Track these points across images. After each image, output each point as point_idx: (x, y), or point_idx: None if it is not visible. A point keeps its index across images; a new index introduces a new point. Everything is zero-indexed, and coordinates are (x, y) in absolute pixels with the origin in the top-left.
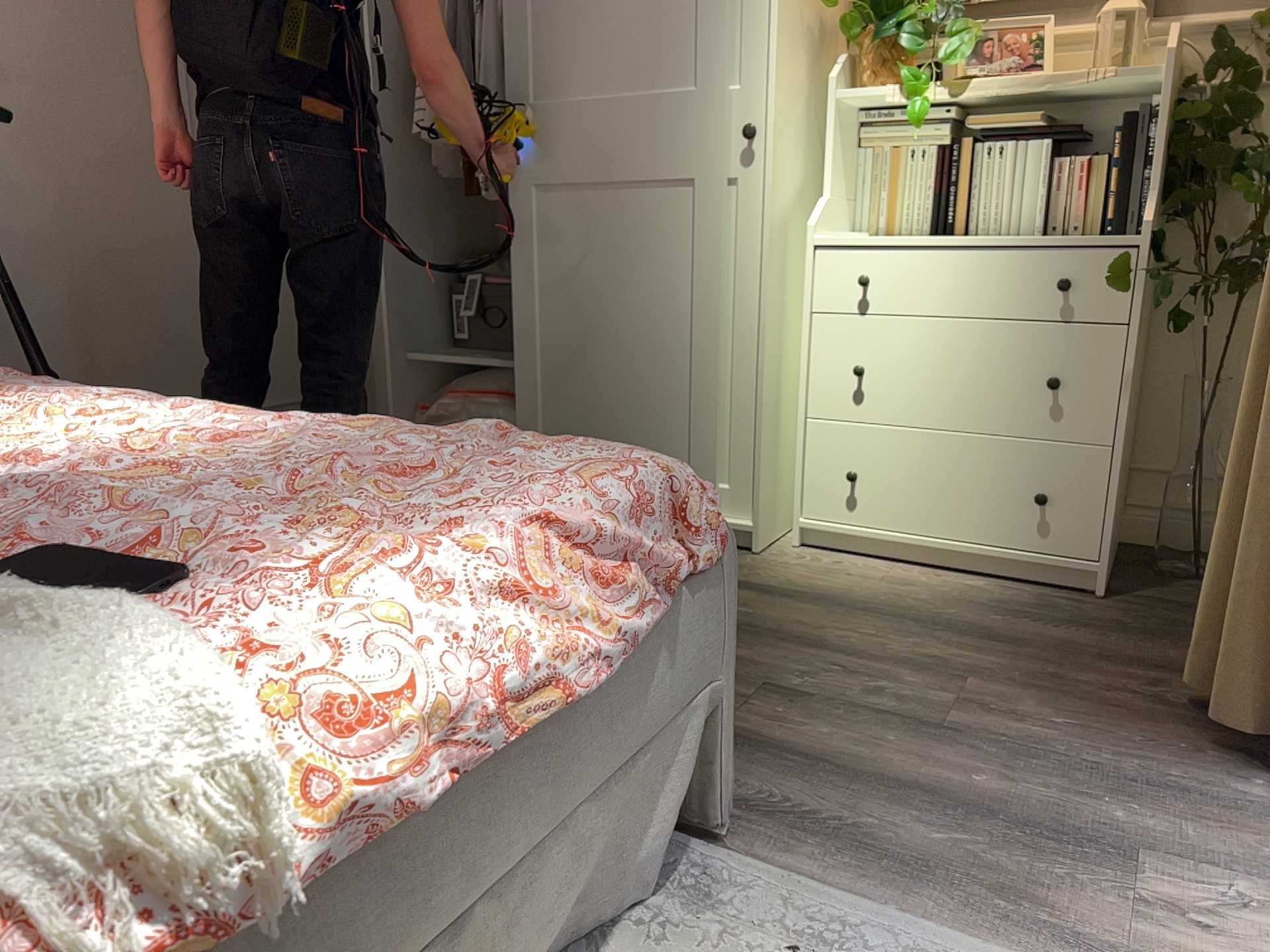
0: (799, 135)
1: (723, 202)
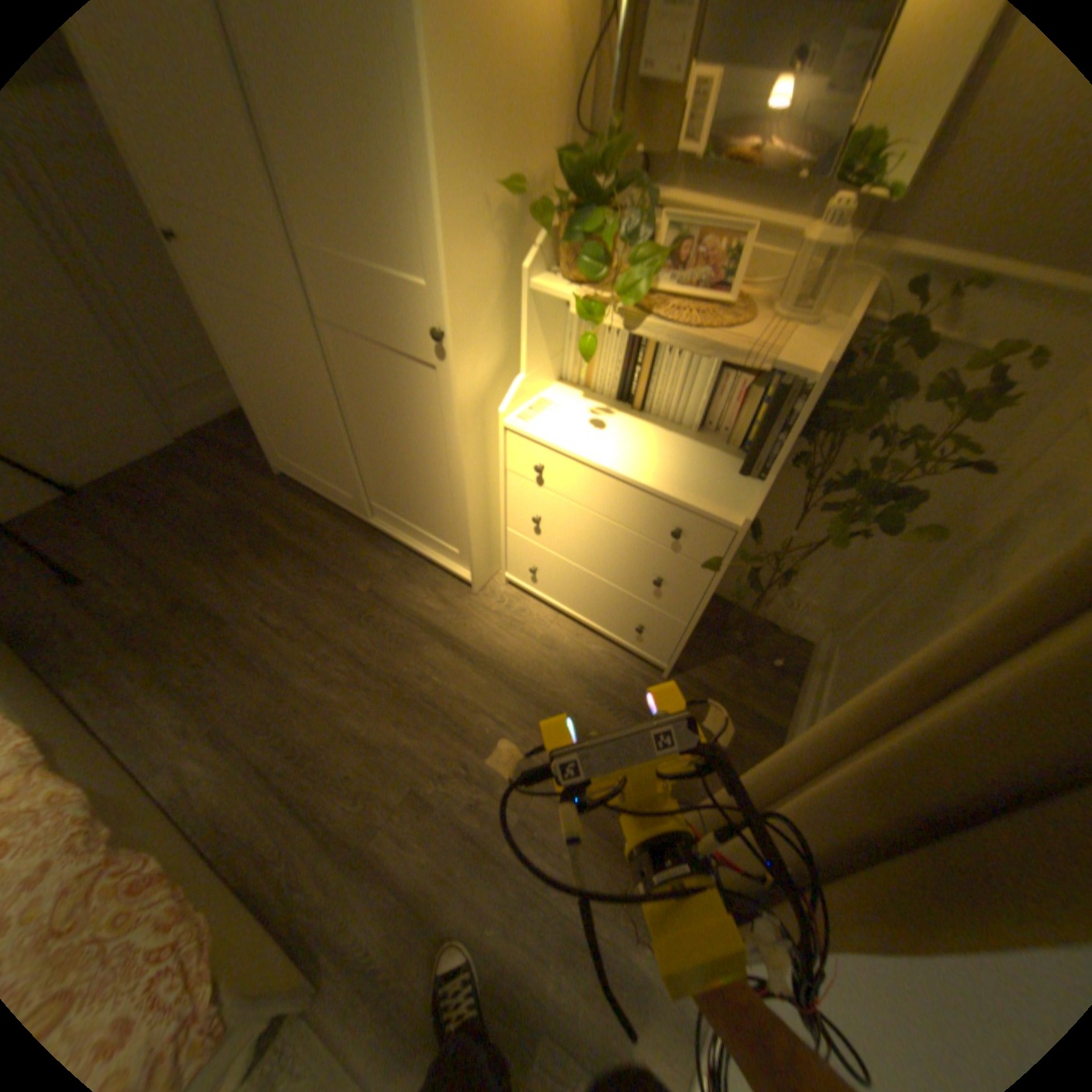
0: (496, 321)
1: (430, 379)
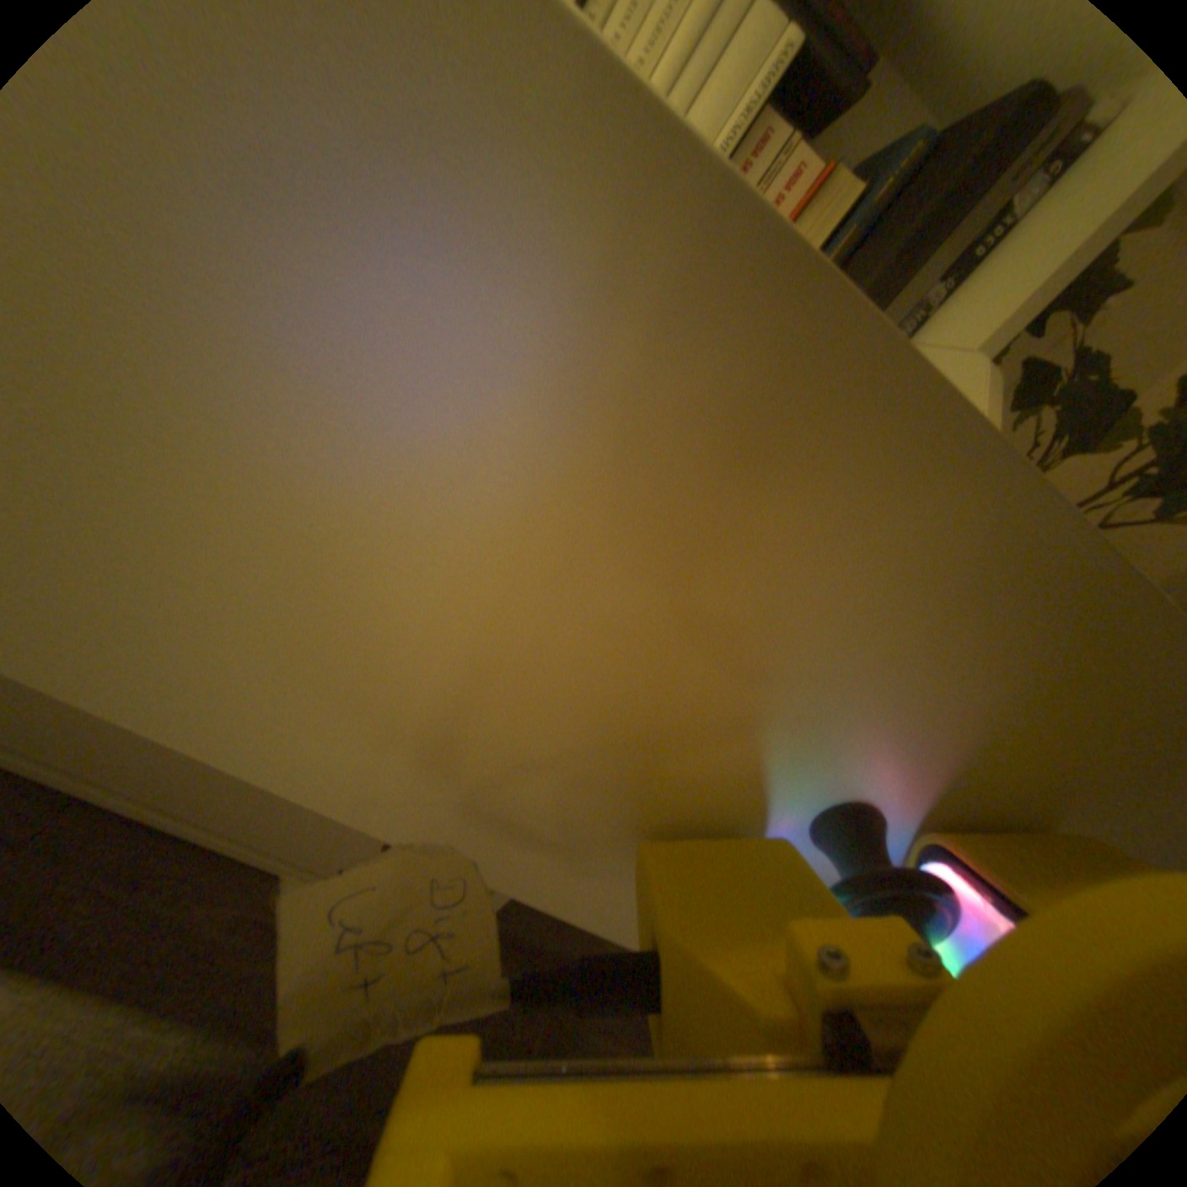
0: None
1: None
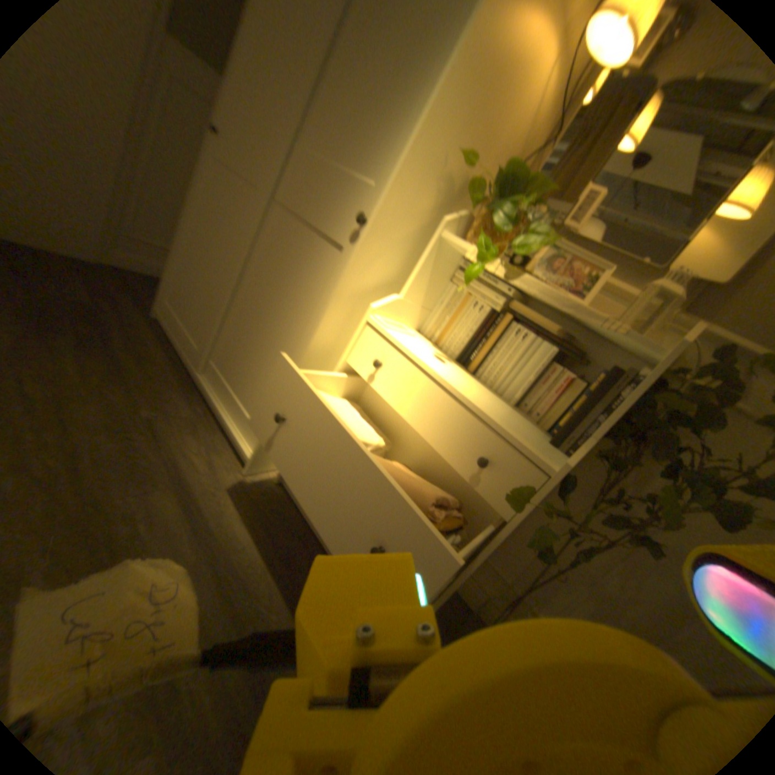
0: (404, 246)
1: (332, 259)
